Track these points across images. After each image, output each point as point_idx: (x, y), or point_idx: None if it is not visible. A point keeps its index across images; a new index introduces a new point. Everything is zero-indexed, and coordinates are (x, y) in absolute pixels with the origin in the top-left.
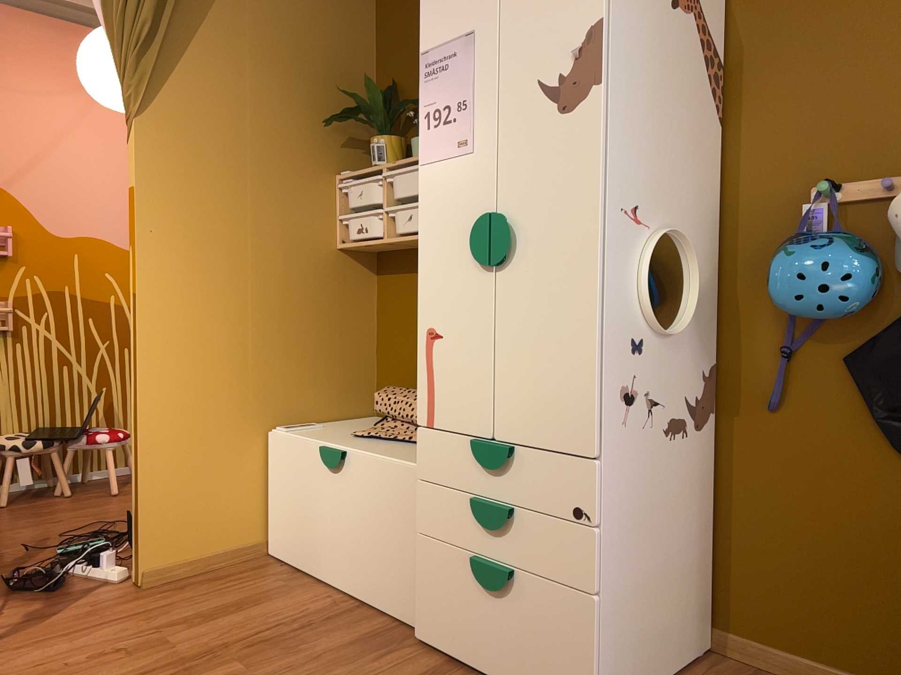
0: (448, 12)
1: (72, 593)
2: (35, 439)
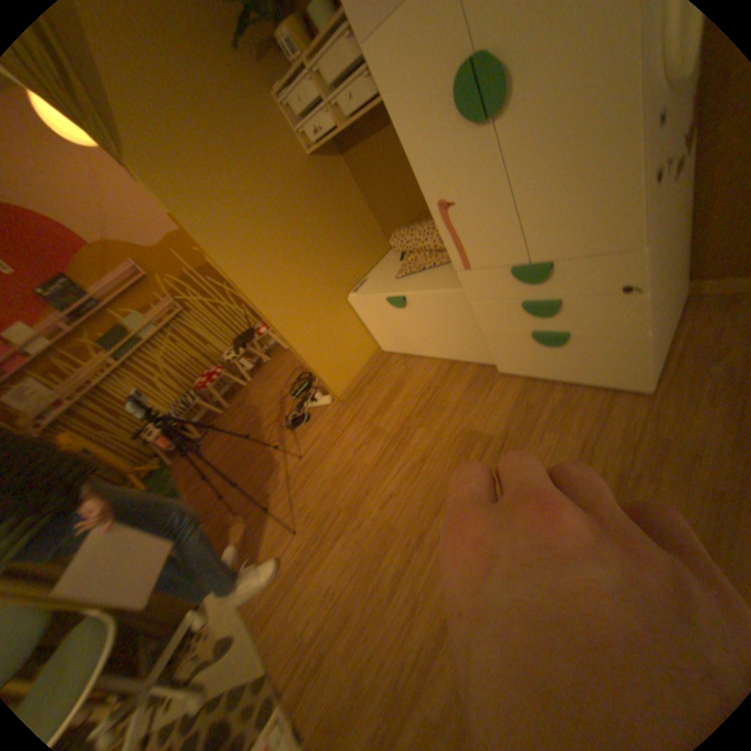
0: None
1: (318, 417)
2: (238, 348)
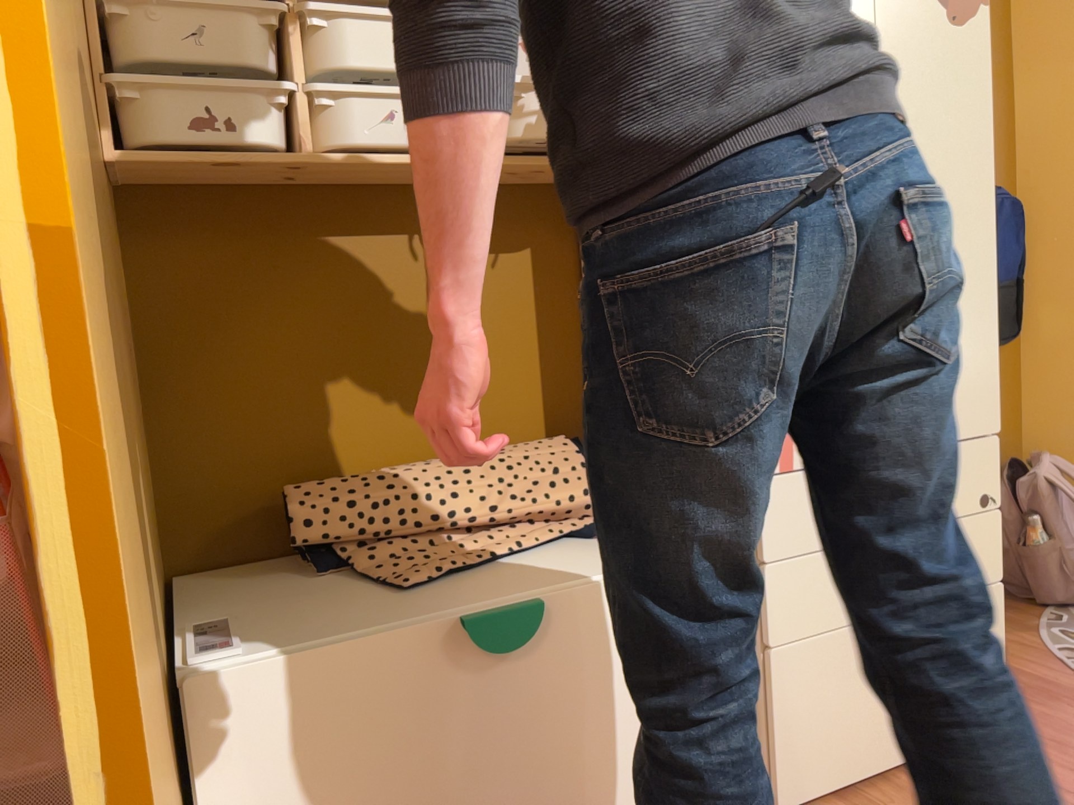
0: None
1: None
2: None
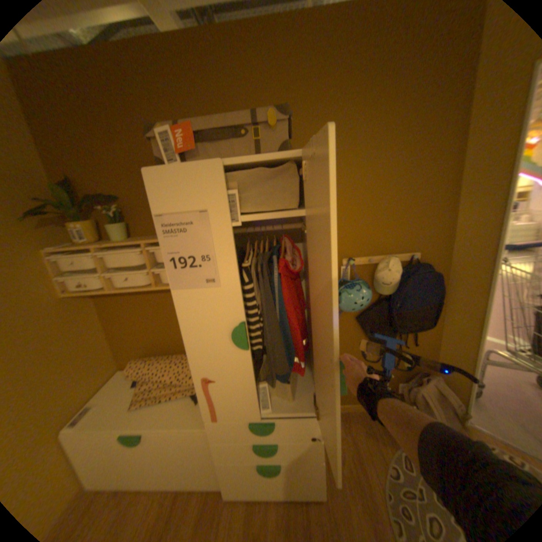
0: (175, 189)
1: None
2: None
